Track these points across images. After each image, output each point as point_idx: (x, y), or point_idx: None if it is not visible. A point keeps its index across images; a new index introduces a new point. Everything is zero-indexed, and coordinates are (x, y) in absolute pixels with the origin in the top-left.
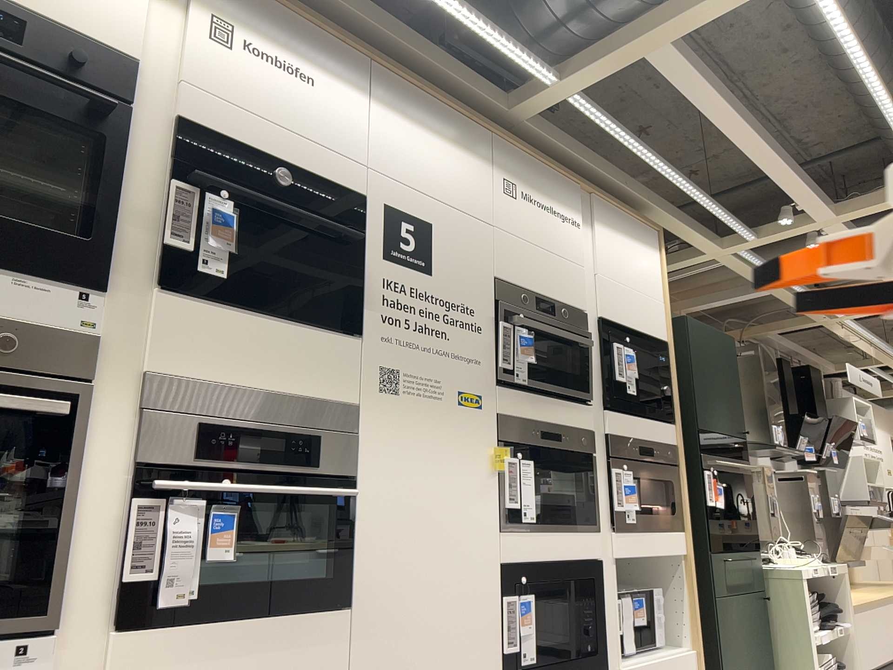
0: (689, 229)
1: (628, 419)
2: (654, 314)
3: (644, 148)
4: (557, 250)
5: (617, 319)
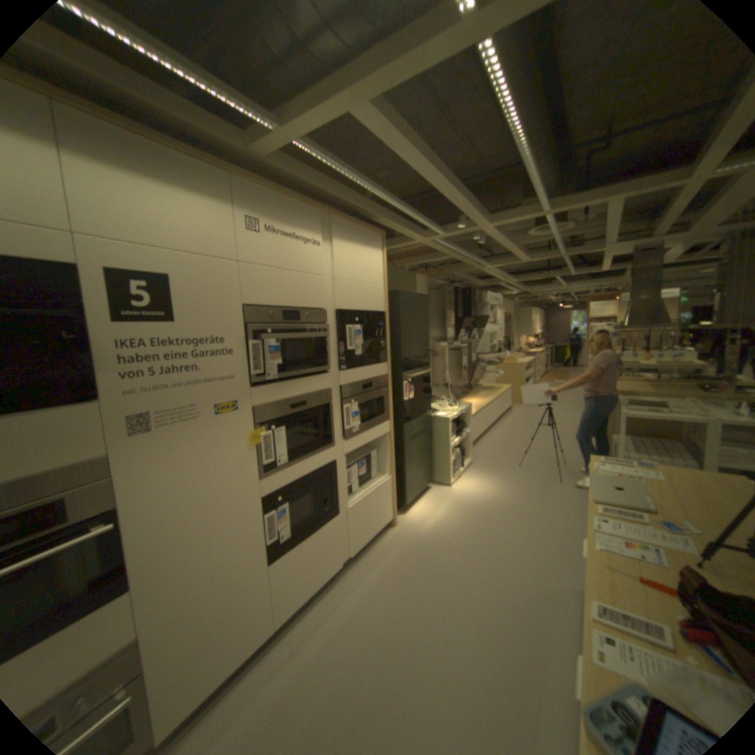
0: (405, 229)
1: (355, 372)
2: (377, 297)
3: (366, 181)
4: (300, 270)
5: (349, 308)
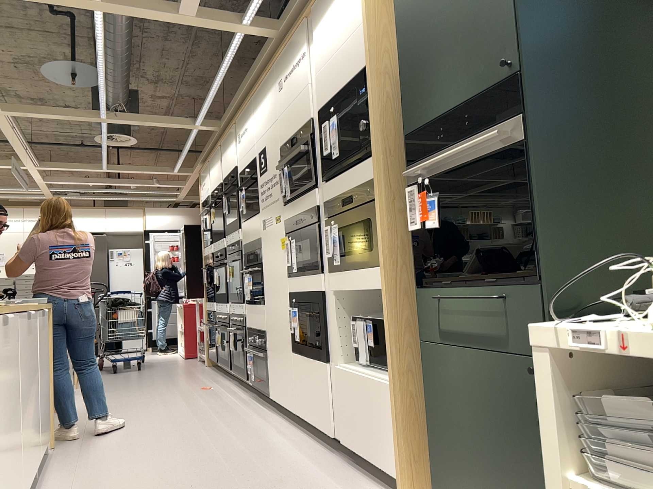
0: None
1: (336, 180)
2: (356, 49)
3: None
4: (297, 94)
5: (328, 99)
